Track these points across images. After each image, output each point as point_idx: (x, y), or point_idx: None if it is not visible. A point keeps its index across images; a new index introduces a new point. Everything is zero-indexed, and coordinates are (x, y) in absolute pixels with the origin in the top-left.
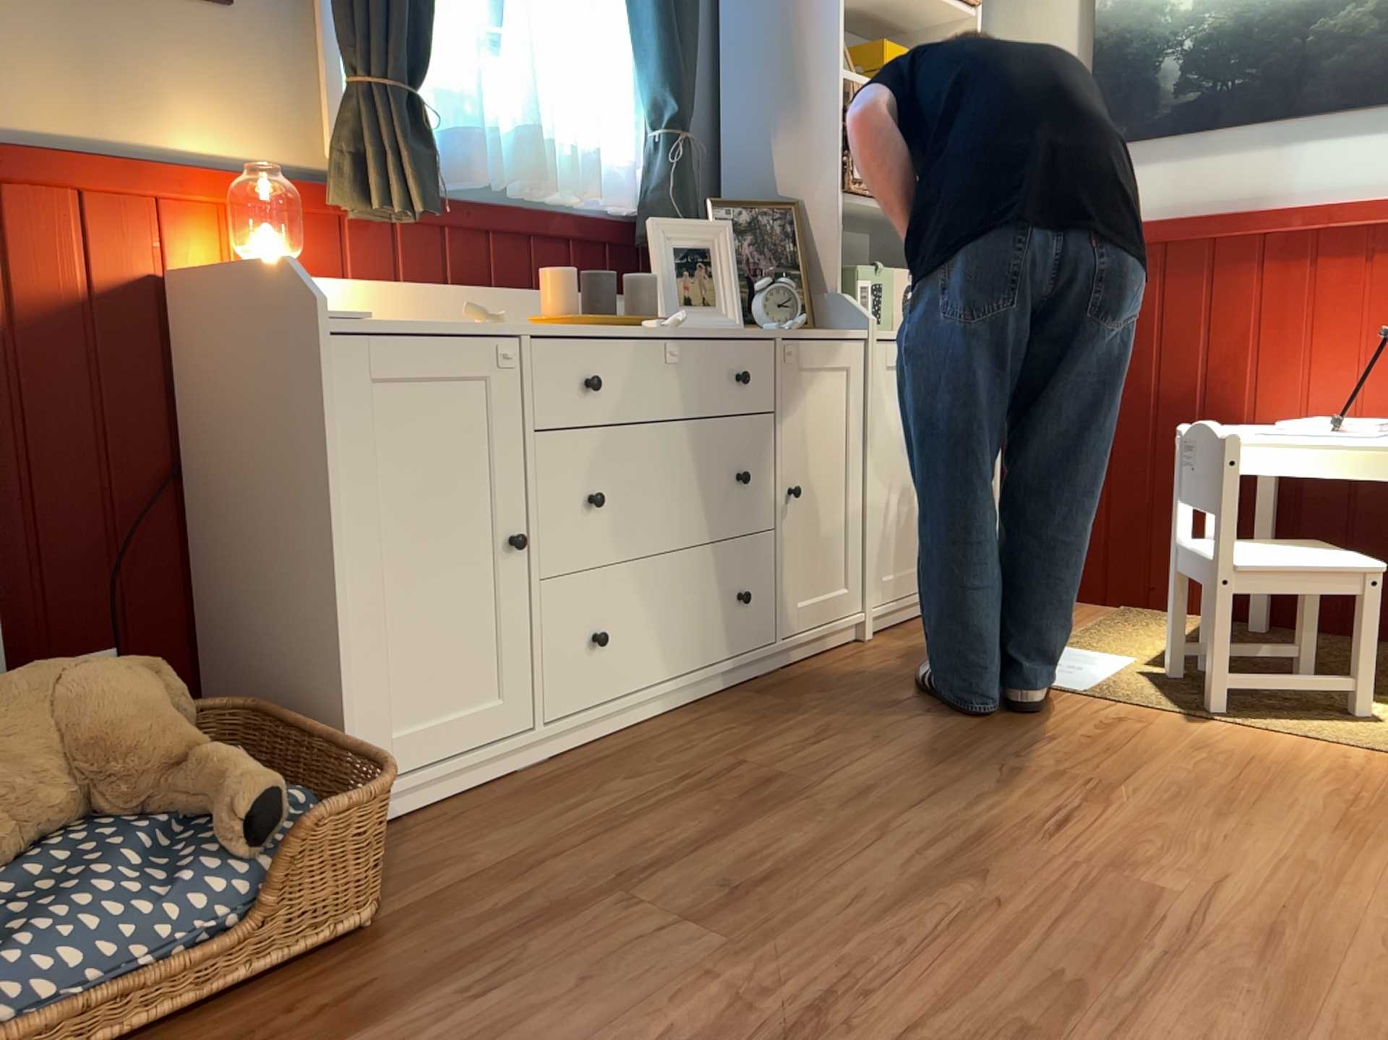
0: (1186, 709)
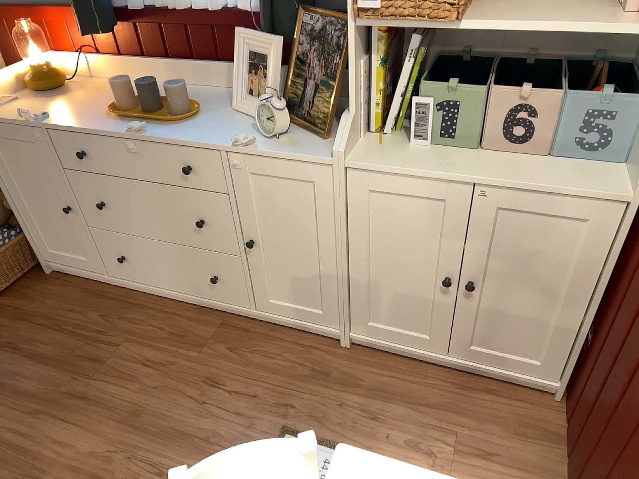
0: None
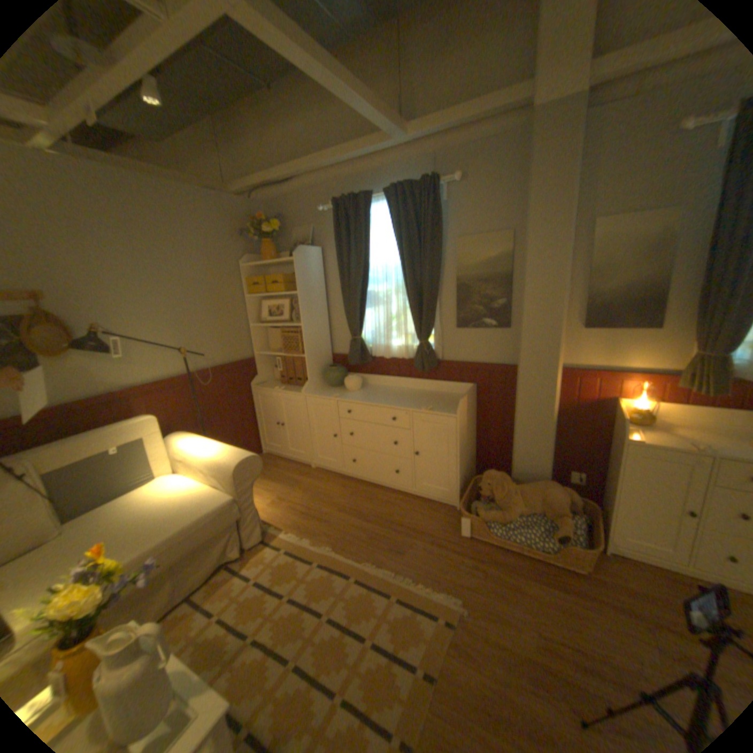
0: None
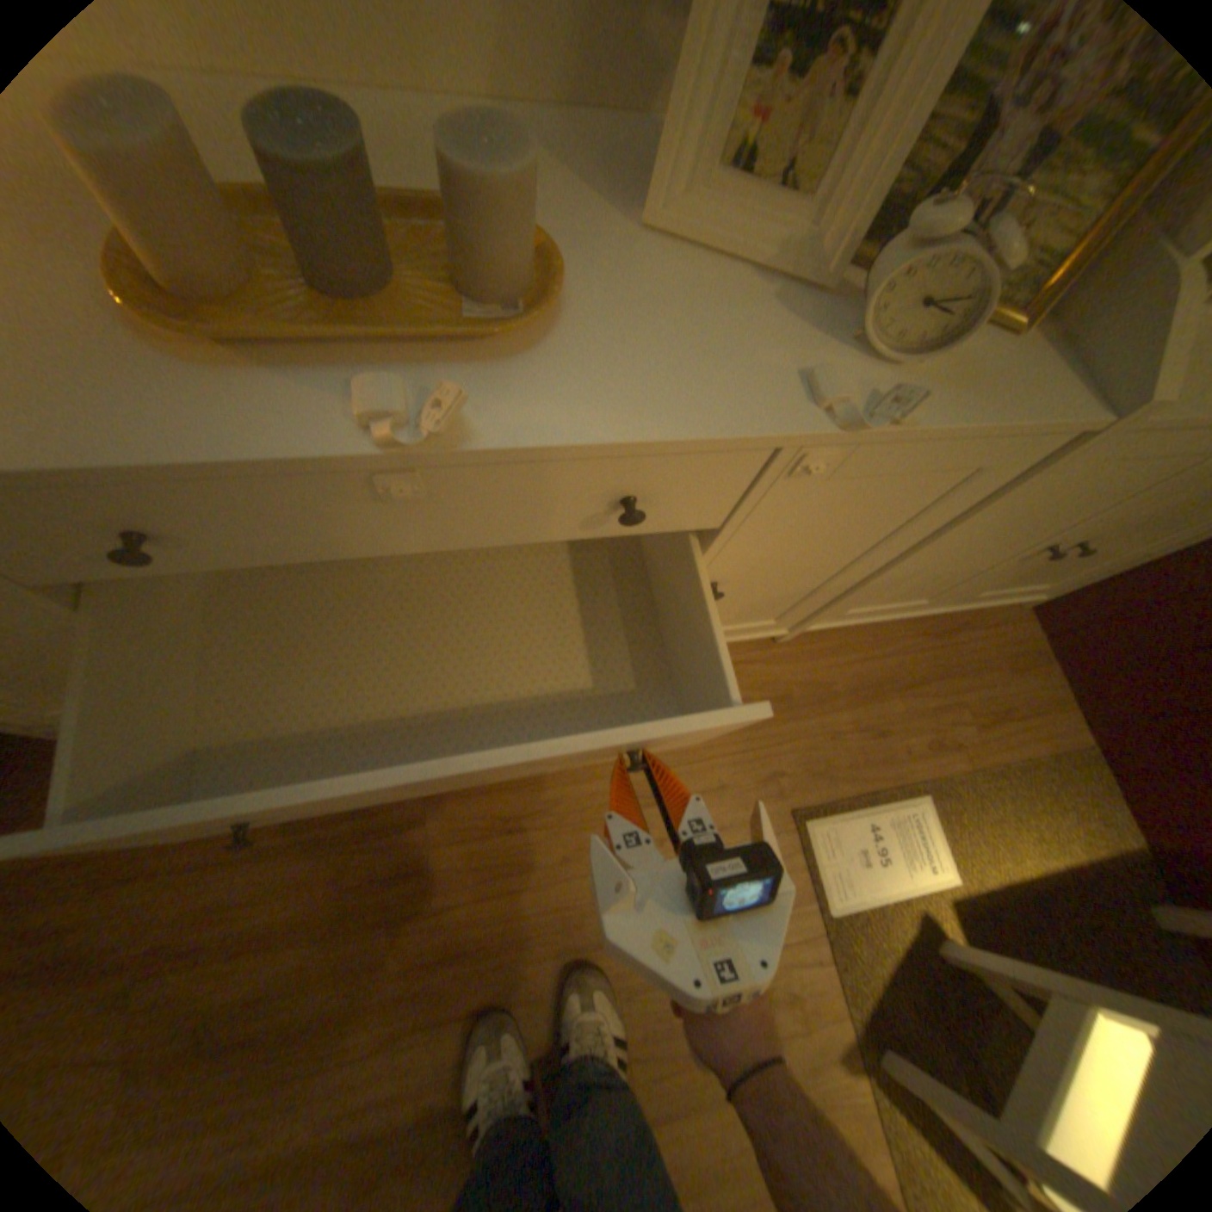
0: (872, 1039)
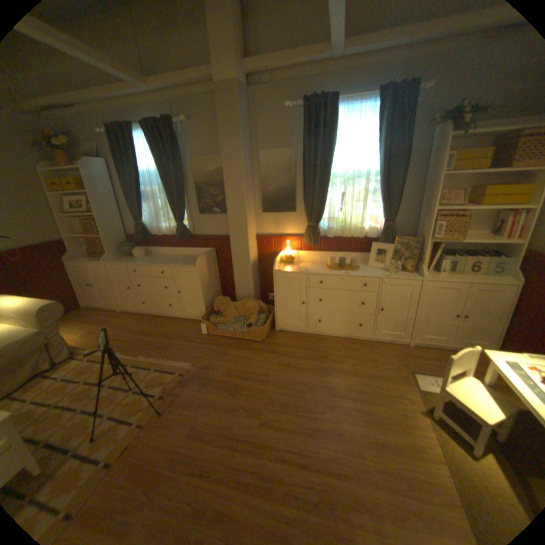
0: (430, 412)
